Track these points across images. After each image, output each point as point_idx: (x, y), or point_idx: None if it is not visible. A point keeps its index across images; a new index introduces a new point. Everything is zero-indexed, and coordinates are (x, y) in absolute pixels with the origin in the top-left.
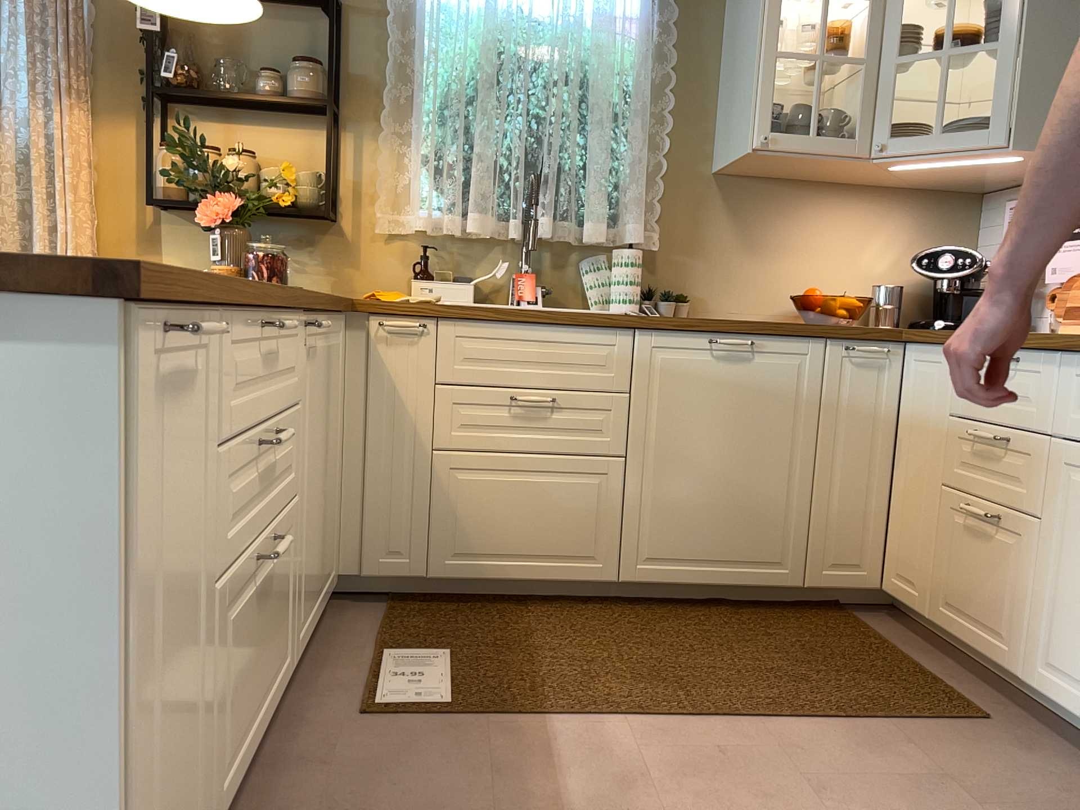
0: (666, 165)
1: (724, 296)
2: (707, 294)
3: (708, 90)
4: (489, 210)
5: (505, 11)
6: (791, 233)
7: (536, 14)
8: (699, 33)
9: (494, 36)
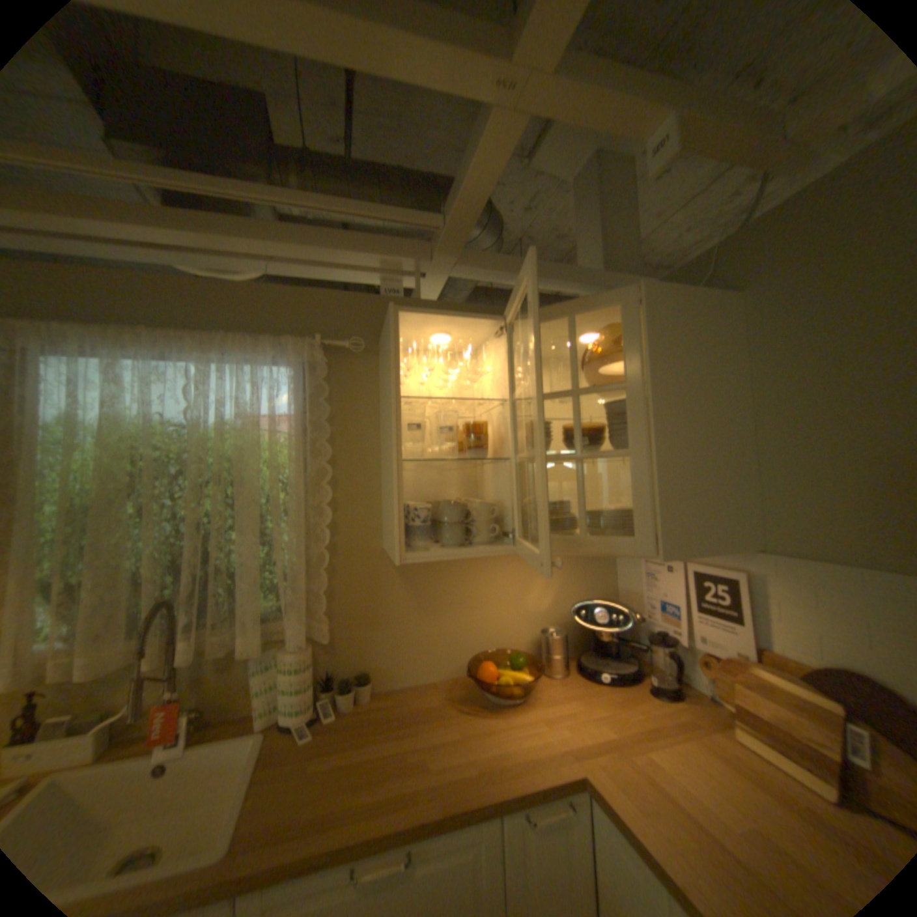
0: (328, 557)
1: (406, 663)
2: (390, 666)
3: (372, 473)
4: (113, 643)
5: (137, 417)
6: (463, 591)
7: (175, 418)
8: (357, 422)
9: (116, 447)
